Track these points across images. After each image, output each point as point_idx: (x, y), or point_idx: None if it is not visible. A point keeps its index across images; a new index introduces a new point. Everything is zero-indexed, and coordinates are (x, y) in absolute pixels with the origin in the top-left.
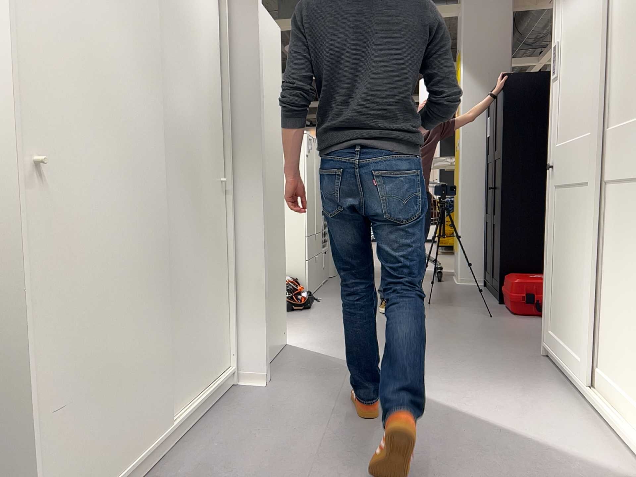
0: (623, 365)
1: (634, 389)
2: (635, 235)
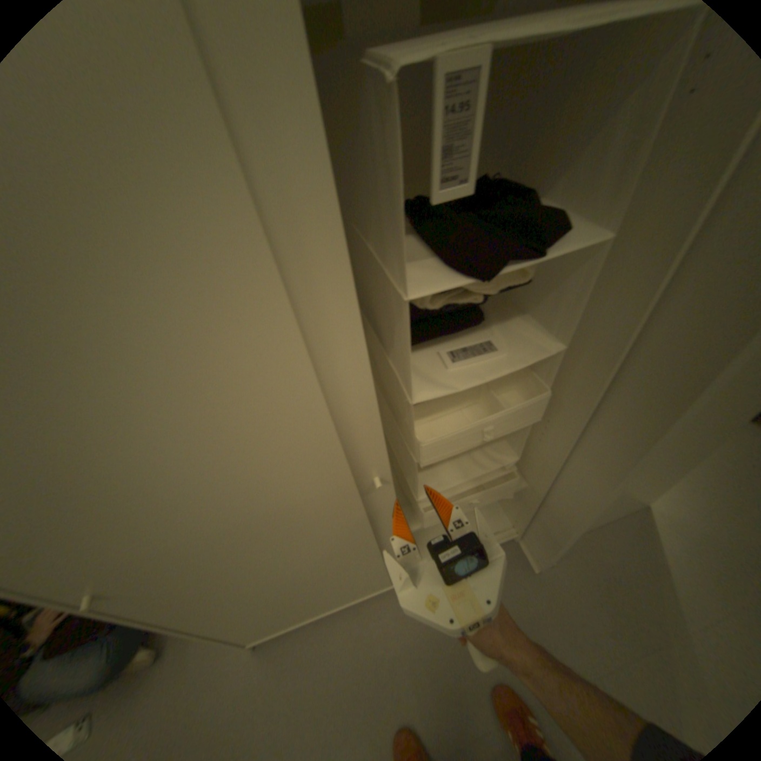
0: None
1: None
2: None
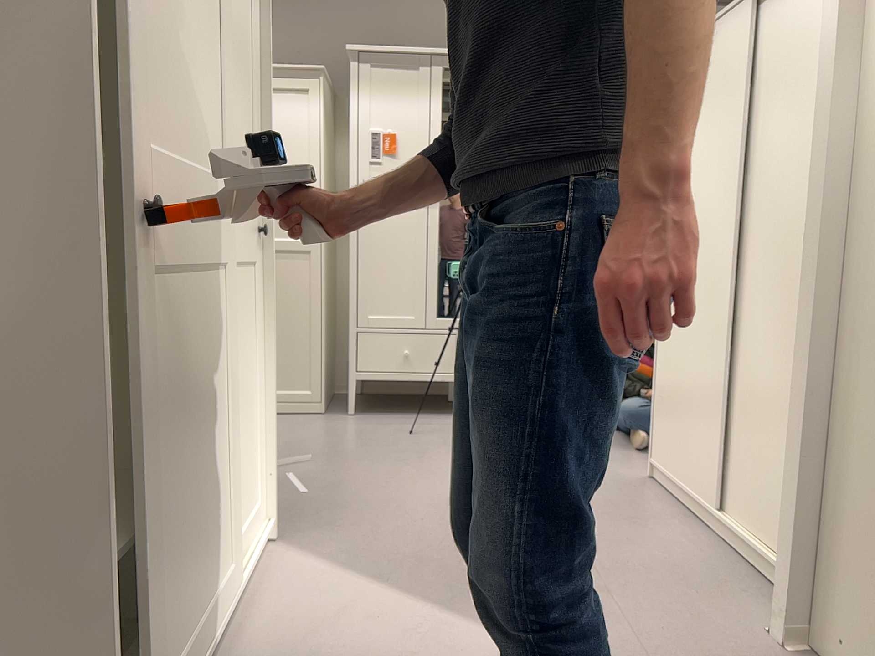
0: (237, 501)
1: (245, 507)
2: (237, 333)
